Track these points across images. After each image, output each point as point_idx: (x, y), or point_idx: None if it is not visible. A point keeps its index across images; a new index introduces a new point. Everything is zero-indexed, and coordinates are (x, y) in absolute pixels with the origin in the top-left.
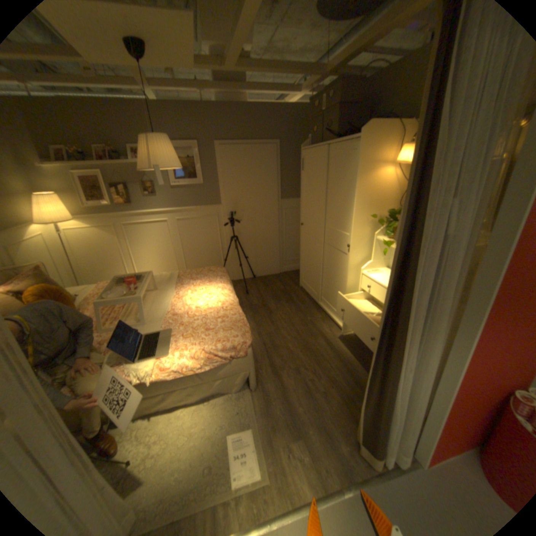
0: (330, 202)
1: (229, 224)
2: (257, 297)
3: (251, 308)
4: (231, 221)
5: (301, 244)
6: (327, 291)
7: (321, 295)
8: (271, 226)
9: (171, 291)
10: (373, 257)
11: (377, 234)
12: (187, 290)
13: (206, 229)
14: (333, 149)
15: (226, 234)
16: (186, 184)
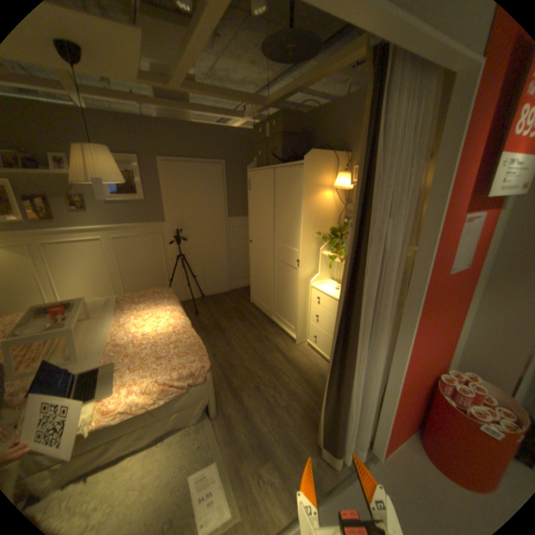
0: (278, 220)
1: (174, 242)
2: (208, 317)
3: (203, 329)
4: (176, 238)
5: (251, 260)
6: (278, 305)
7: (273, 309)
8: (219, 244)
9: (108, 318)
10: (319, 270)
11: (322, 249)
12: (130, 315)
13: (148, 248)
14: (278, 172)
15: (171, 252)
16: (124, 199)
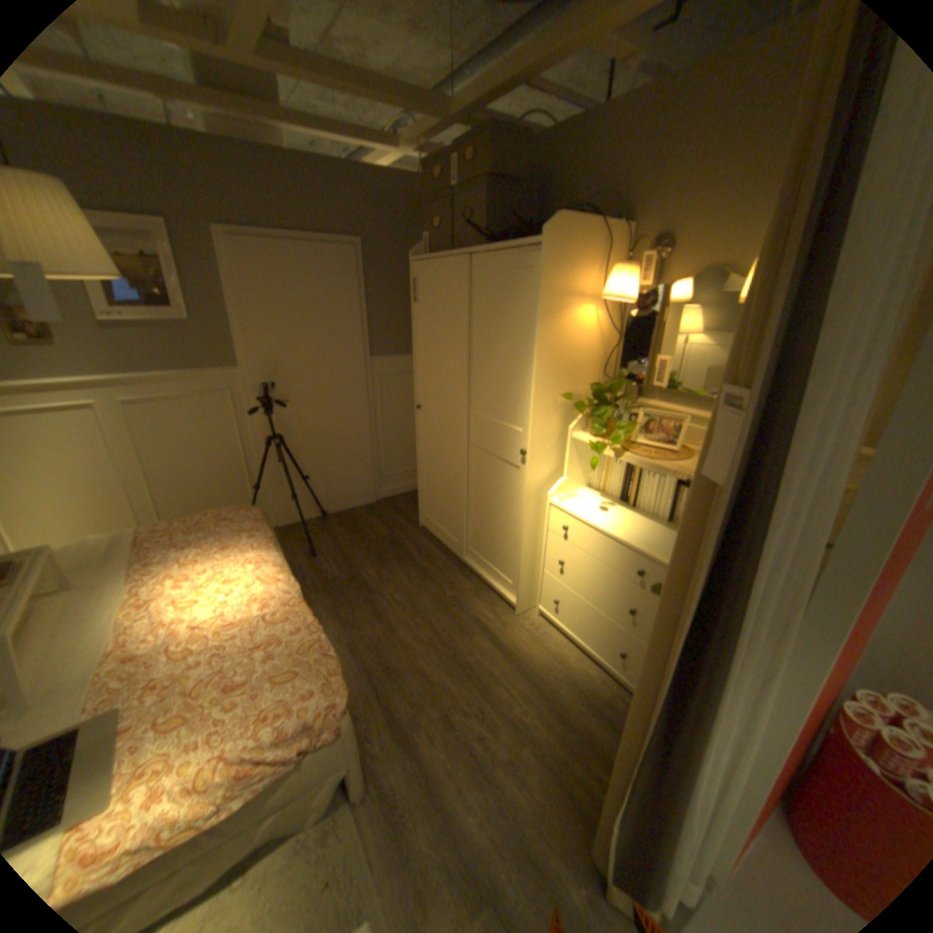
0: (477, 366)
1: (259, 410)
2: (336, 562)
3: (326, 589)
4: (264, 403)
5: (418, 445)
6: (478, 537)
7: (467, 543)
8: (353, 411)
9: (112, 590)
10: (565, 470)
11: (570, 427)
12: (162, 581)
13: (204, 423)
14: (479, 263)
15: (253, 431)
16: (140, 319)
